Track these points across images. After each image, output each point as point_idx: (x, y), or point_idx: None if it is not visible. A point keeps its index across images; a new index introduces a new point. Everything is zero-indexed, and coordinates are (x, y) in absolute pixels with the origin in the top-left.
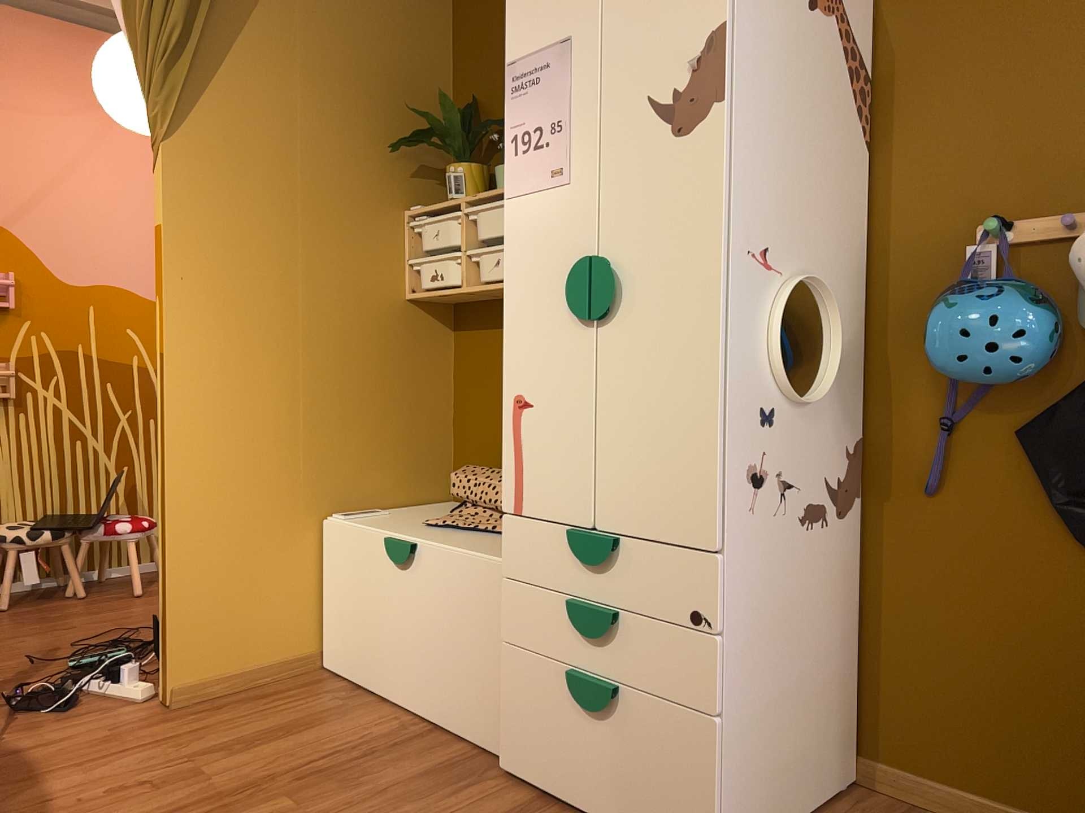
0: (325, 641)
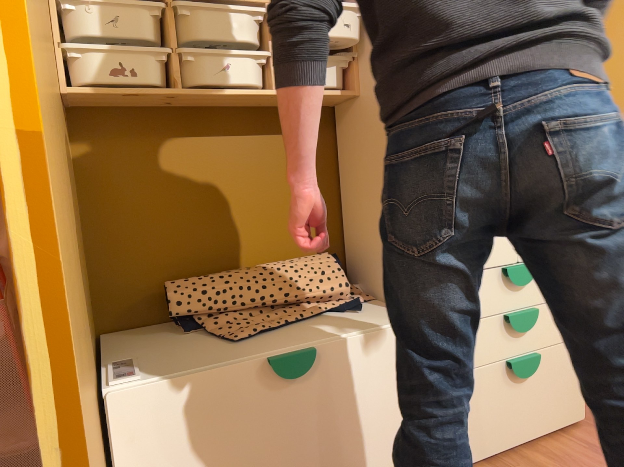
0: None
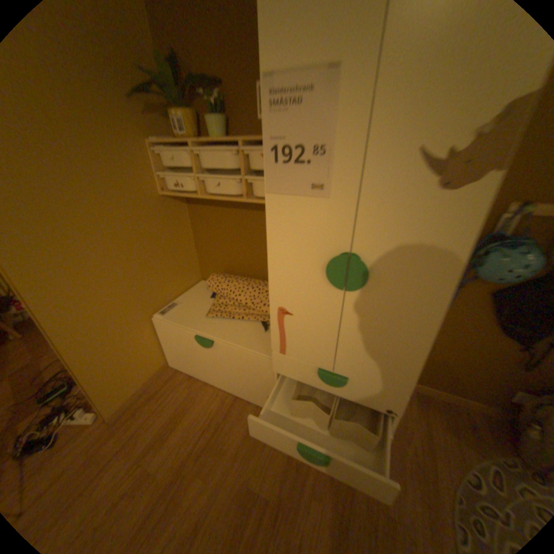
0: (167, 357)
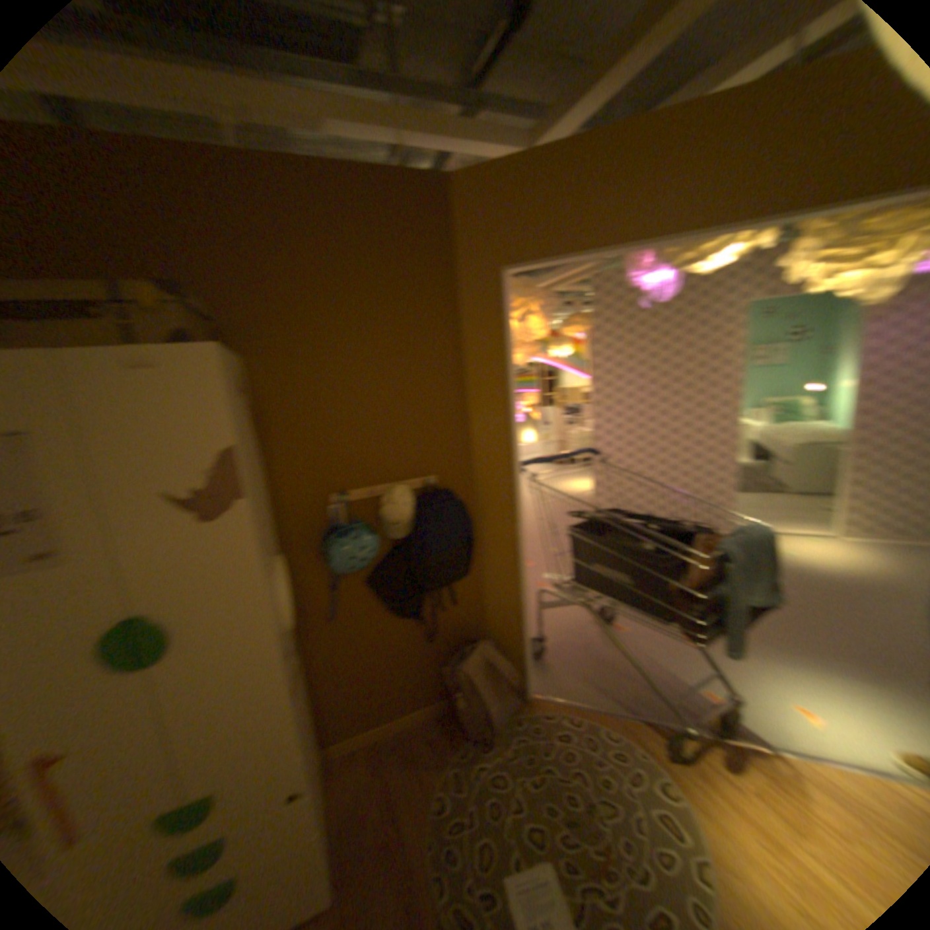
0: None
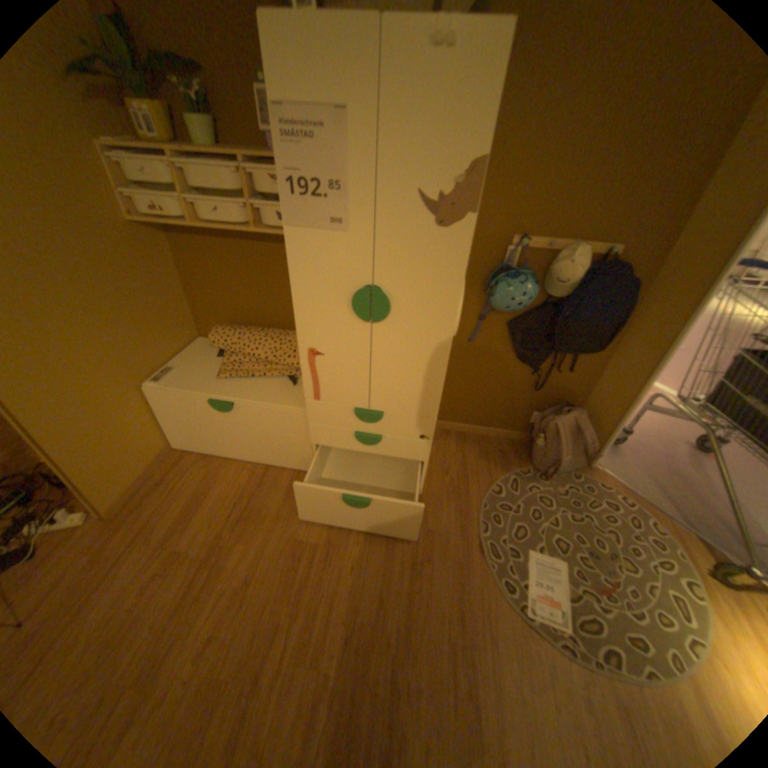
0: (167, 437)
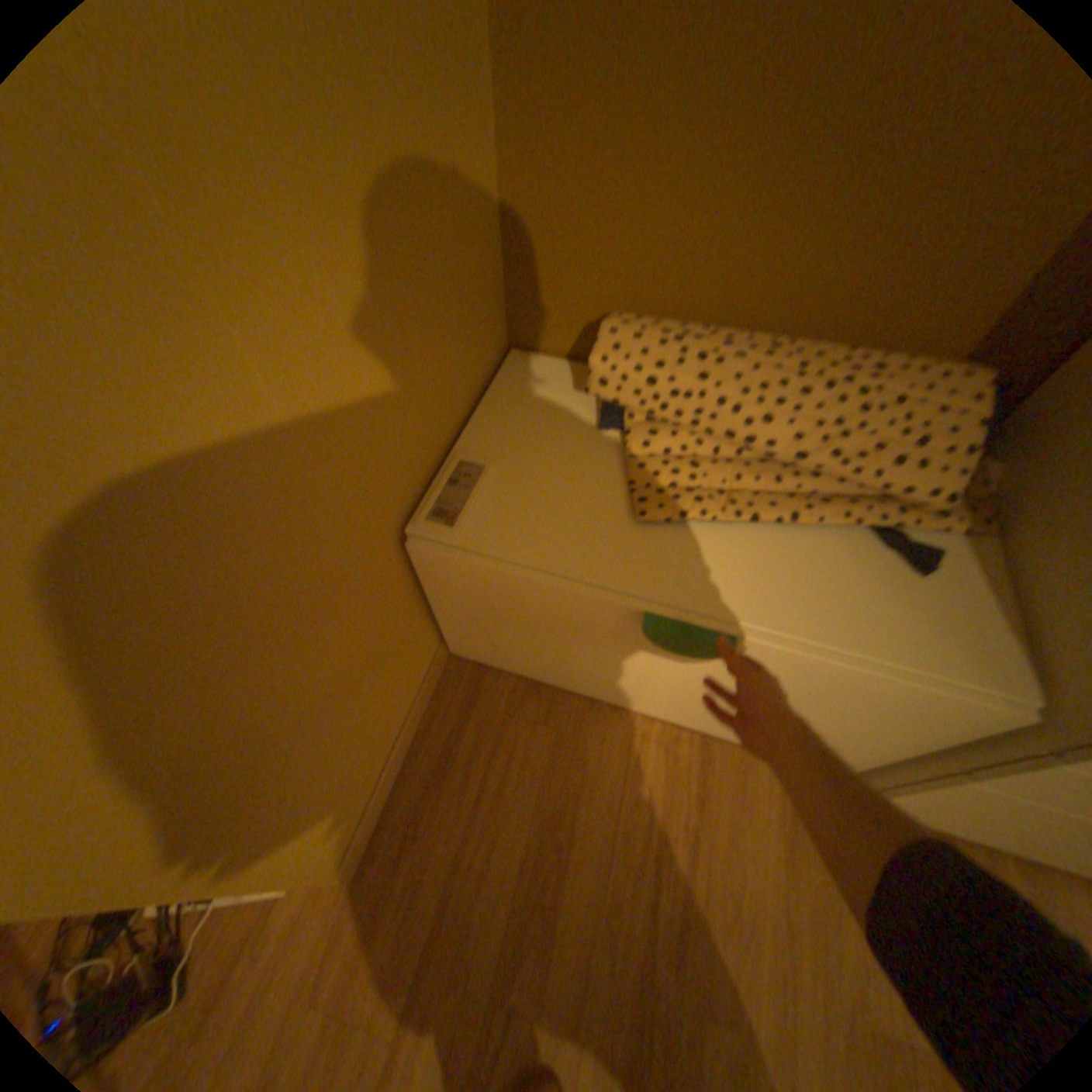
0: (441, 631)
